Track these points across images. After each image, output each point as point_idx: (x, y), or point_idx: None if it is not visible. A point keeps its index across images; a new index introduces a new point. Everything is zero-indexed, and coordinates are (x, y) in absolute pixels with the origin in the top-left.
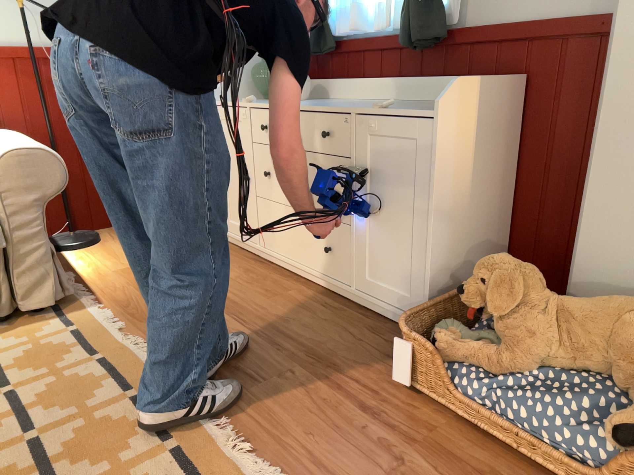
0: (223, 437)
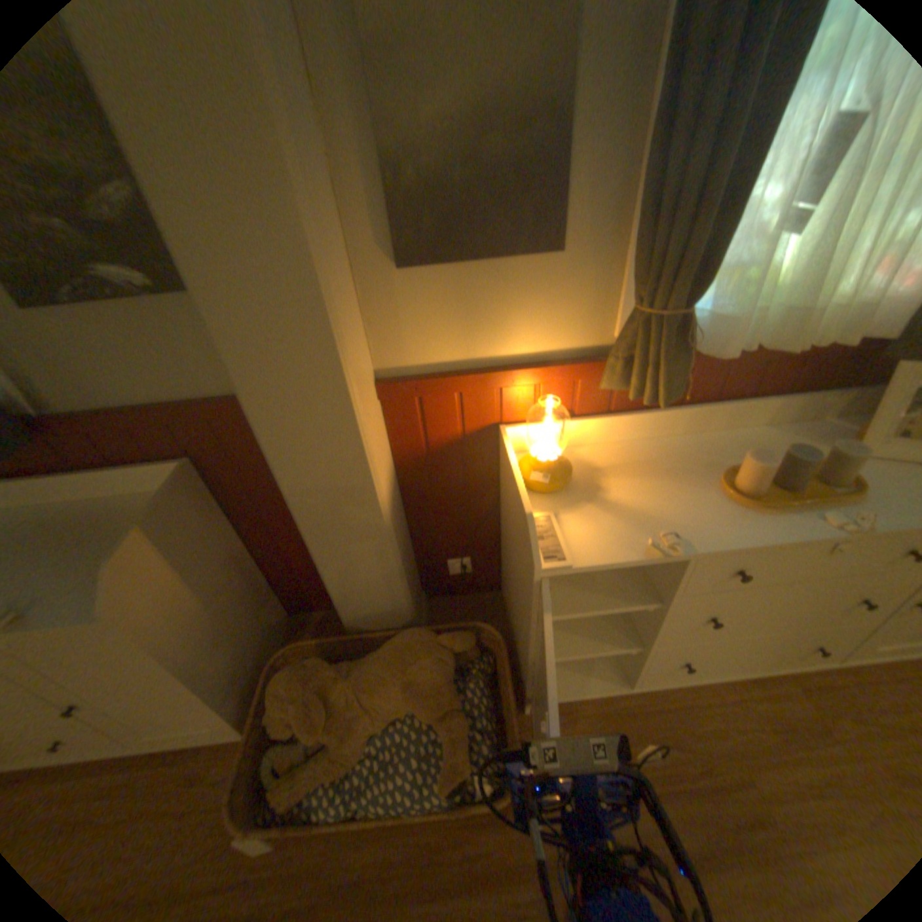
0: None
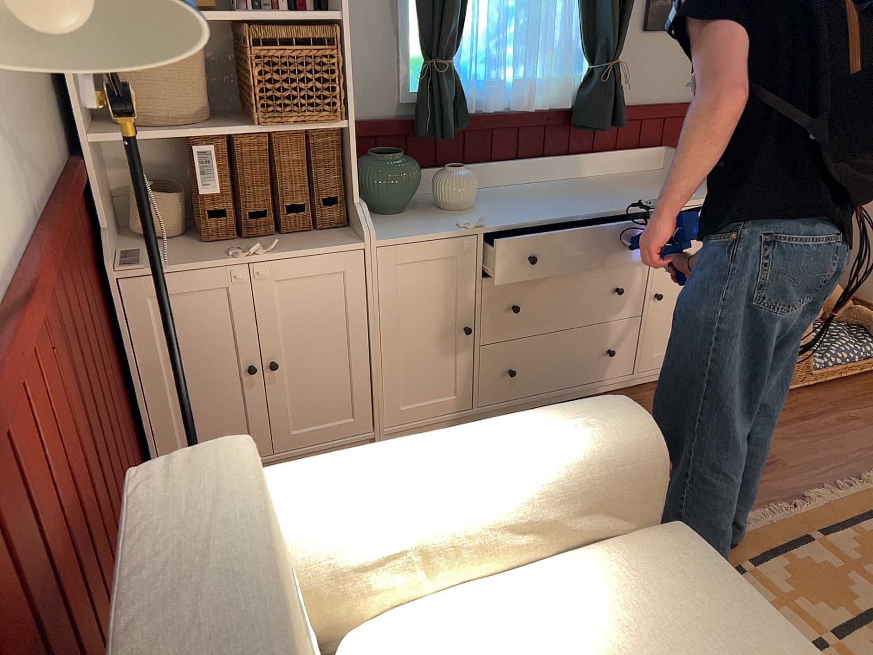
0: (864, 484)
